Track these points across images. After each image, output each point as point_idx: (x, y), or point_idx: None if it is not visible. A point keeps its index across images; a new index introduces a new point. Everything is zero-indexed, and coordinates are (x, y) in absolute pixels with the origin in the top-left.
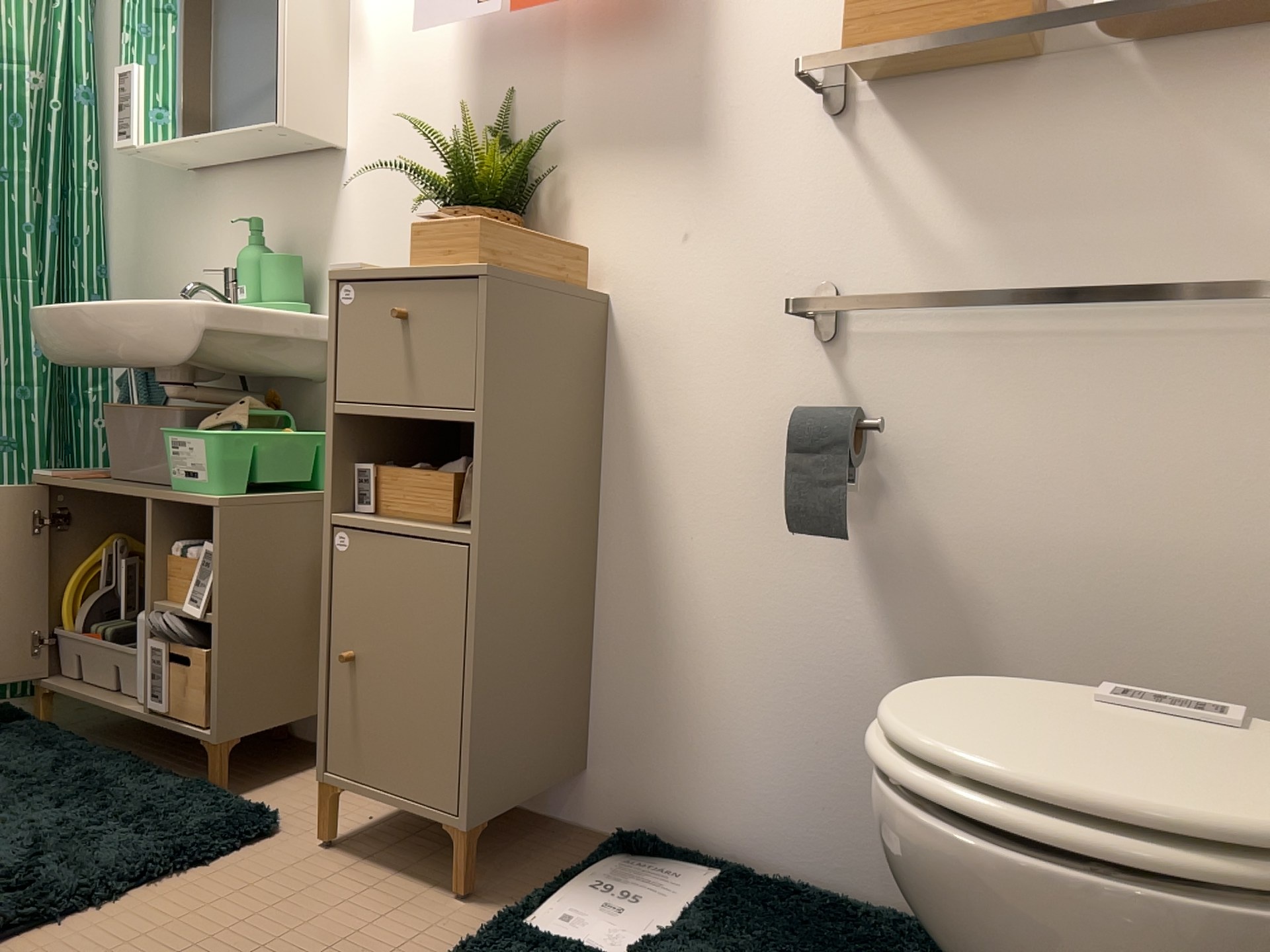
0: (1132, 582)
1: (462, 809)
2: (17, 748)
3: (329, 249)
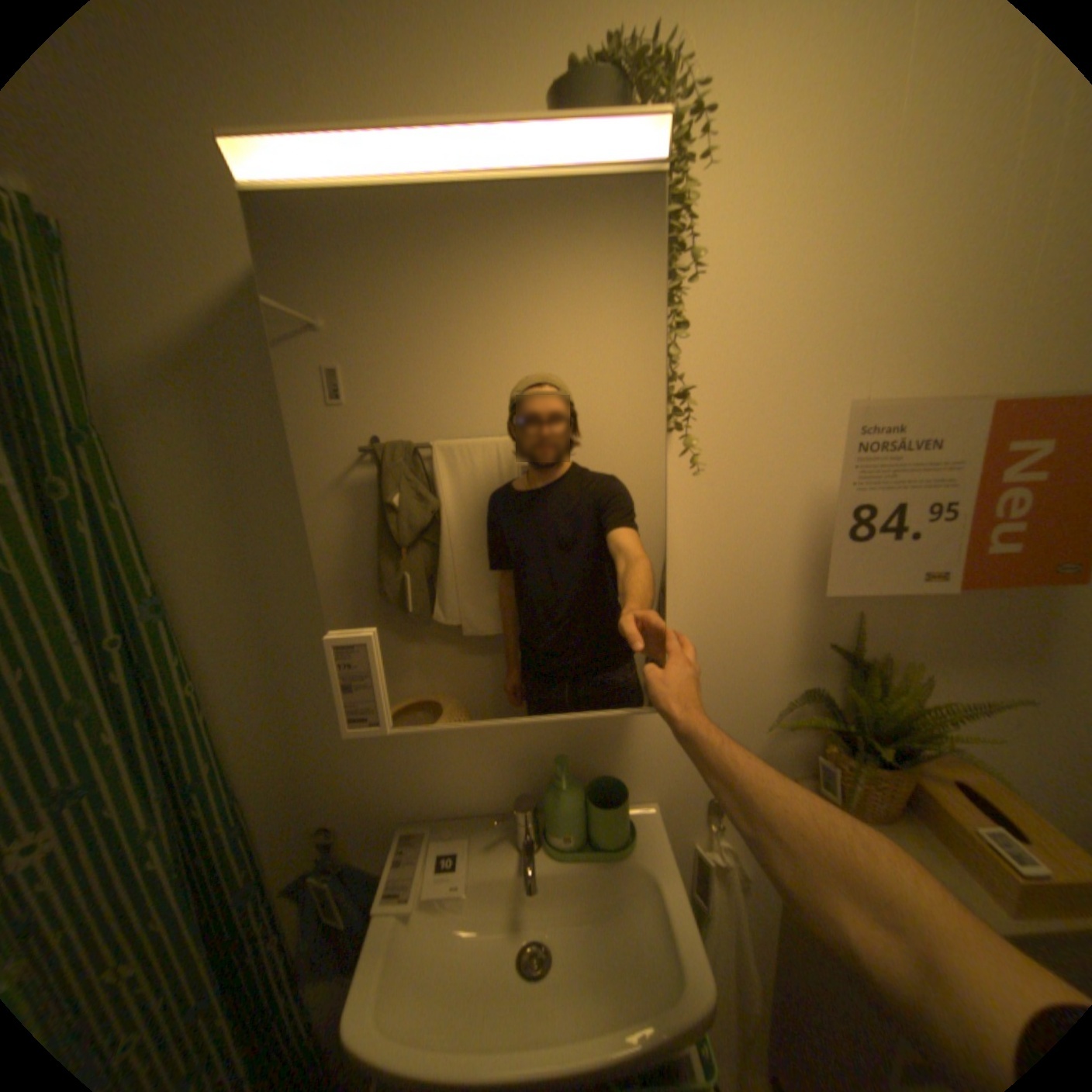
0: None
1: None
2: None
3: (618, 747)
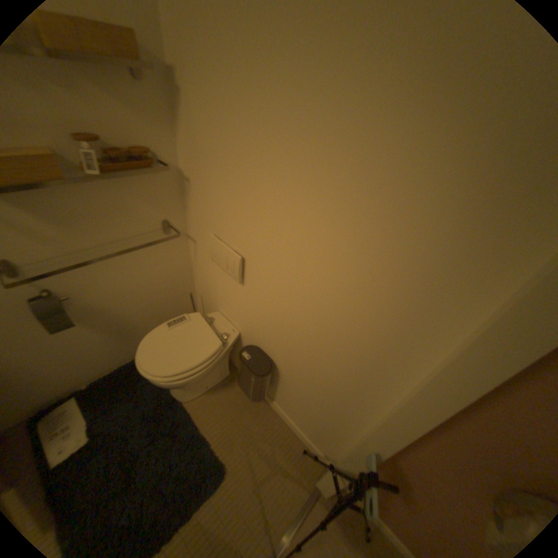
0: (141, 289)
1: None
2: None
3: None
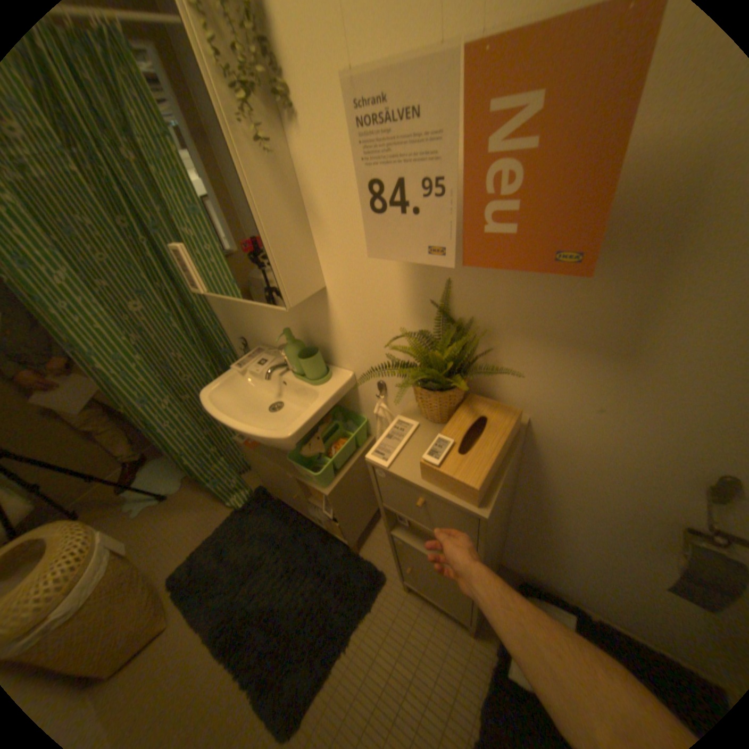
0: None
1: (474, 627)
2: (275, 527)
3: (330, 336)
